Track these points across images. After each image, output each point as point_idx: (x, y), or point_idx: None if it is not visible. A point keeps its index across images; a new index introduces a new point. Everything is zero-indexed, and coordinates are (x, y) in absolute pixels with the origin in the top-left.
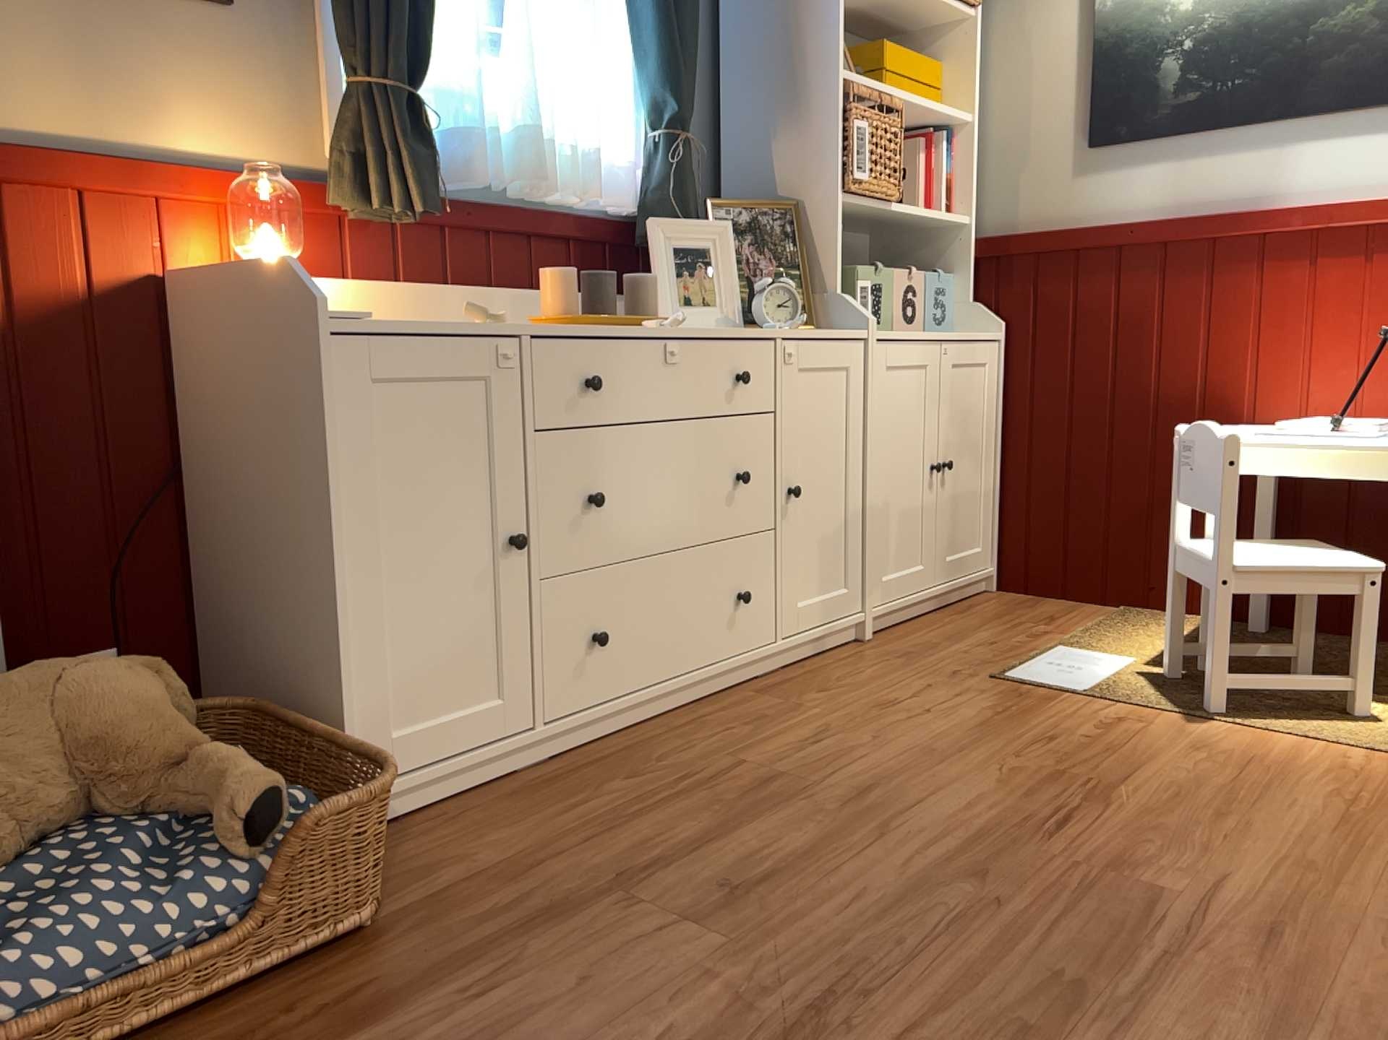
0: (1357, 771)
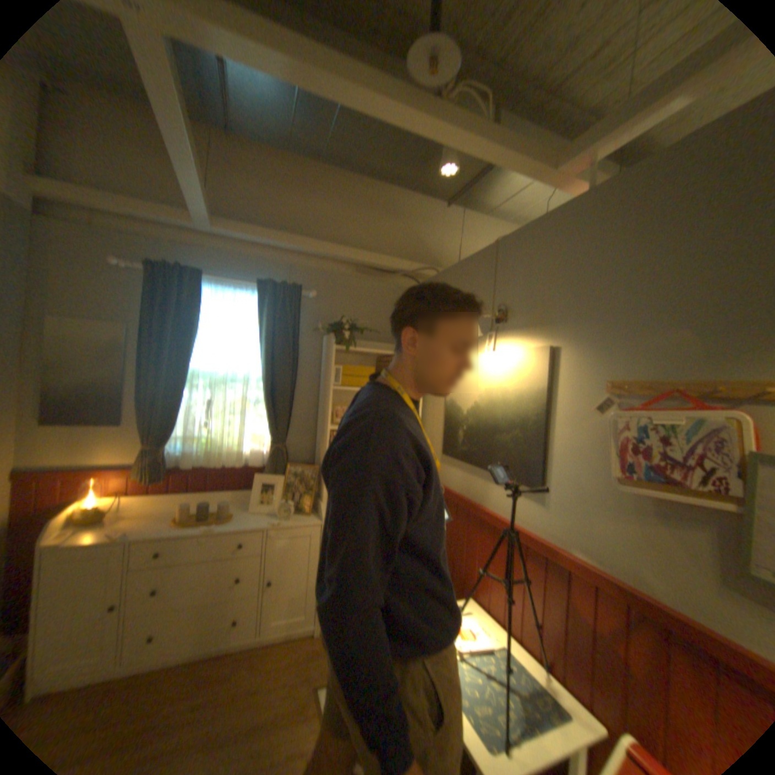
0: None
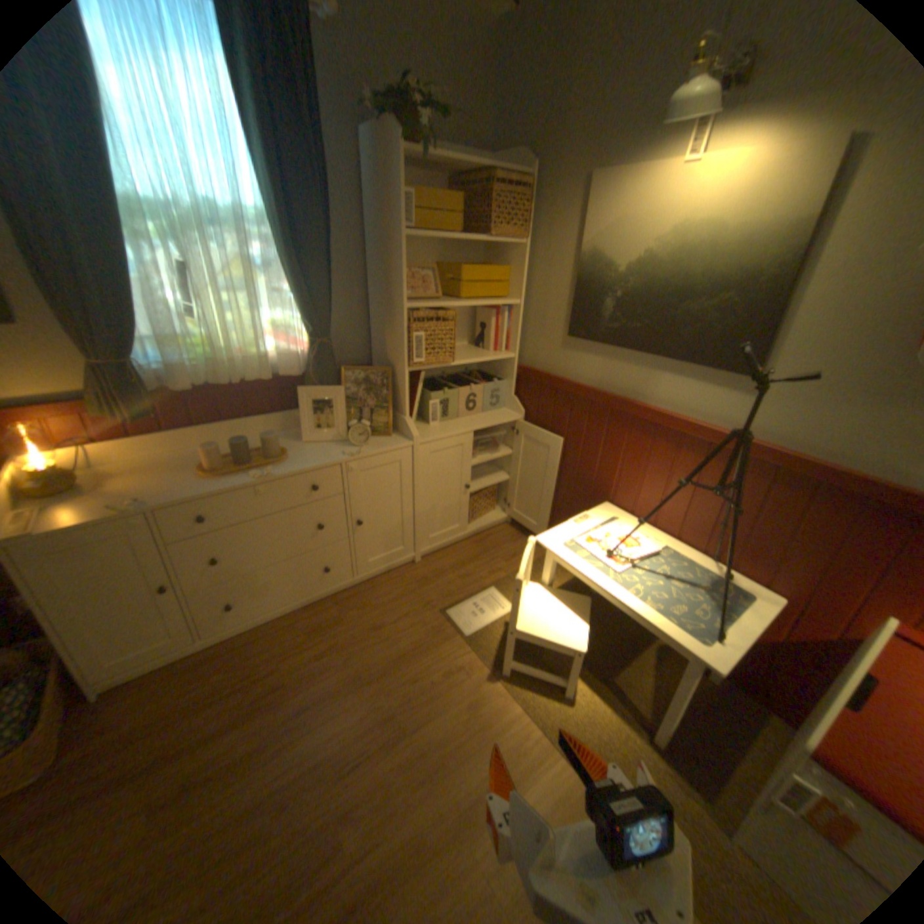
0: (522, 755)
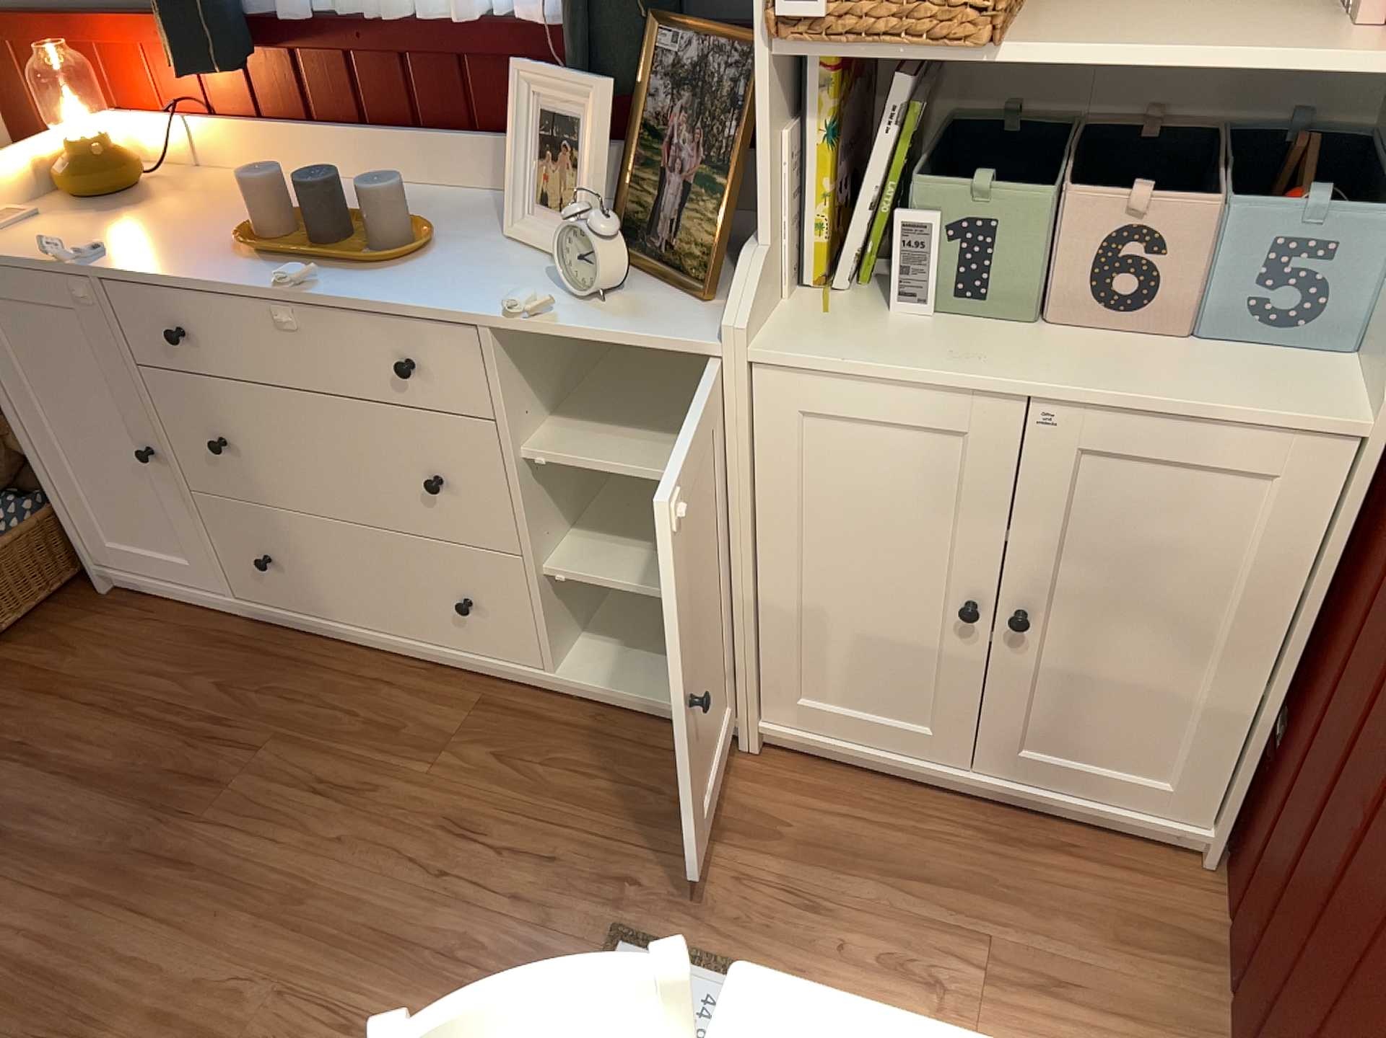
0: None
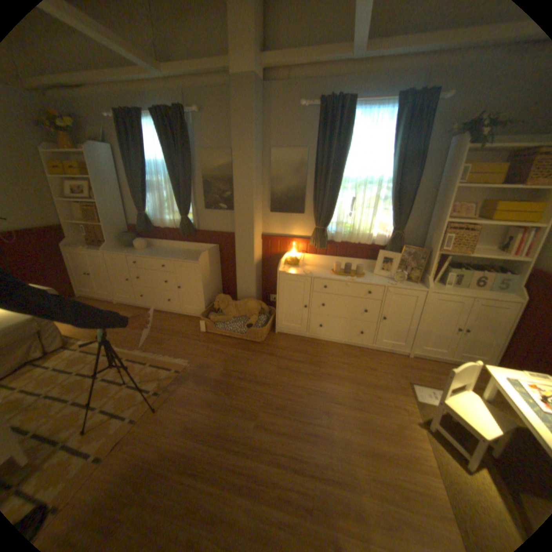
0: (418, 463)
